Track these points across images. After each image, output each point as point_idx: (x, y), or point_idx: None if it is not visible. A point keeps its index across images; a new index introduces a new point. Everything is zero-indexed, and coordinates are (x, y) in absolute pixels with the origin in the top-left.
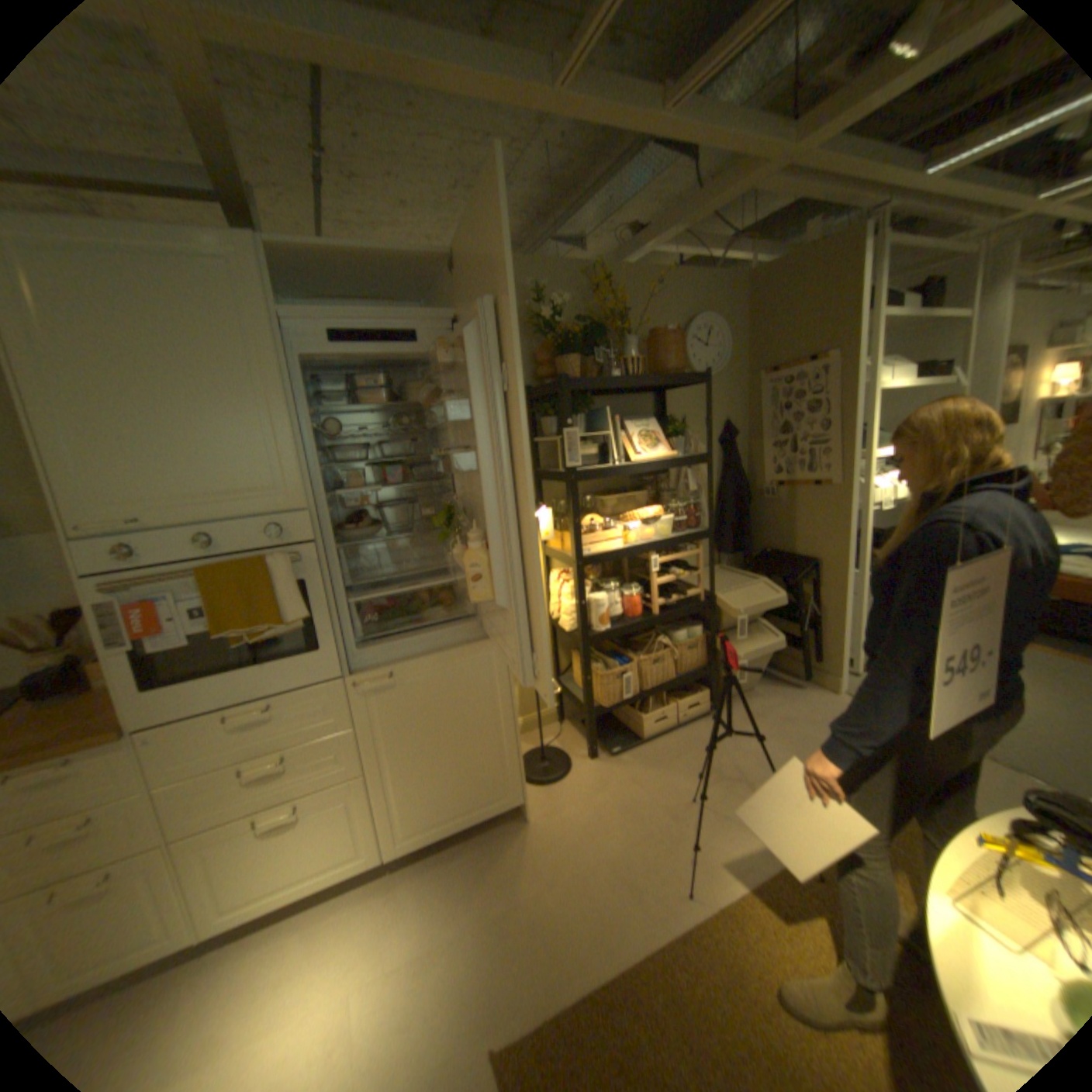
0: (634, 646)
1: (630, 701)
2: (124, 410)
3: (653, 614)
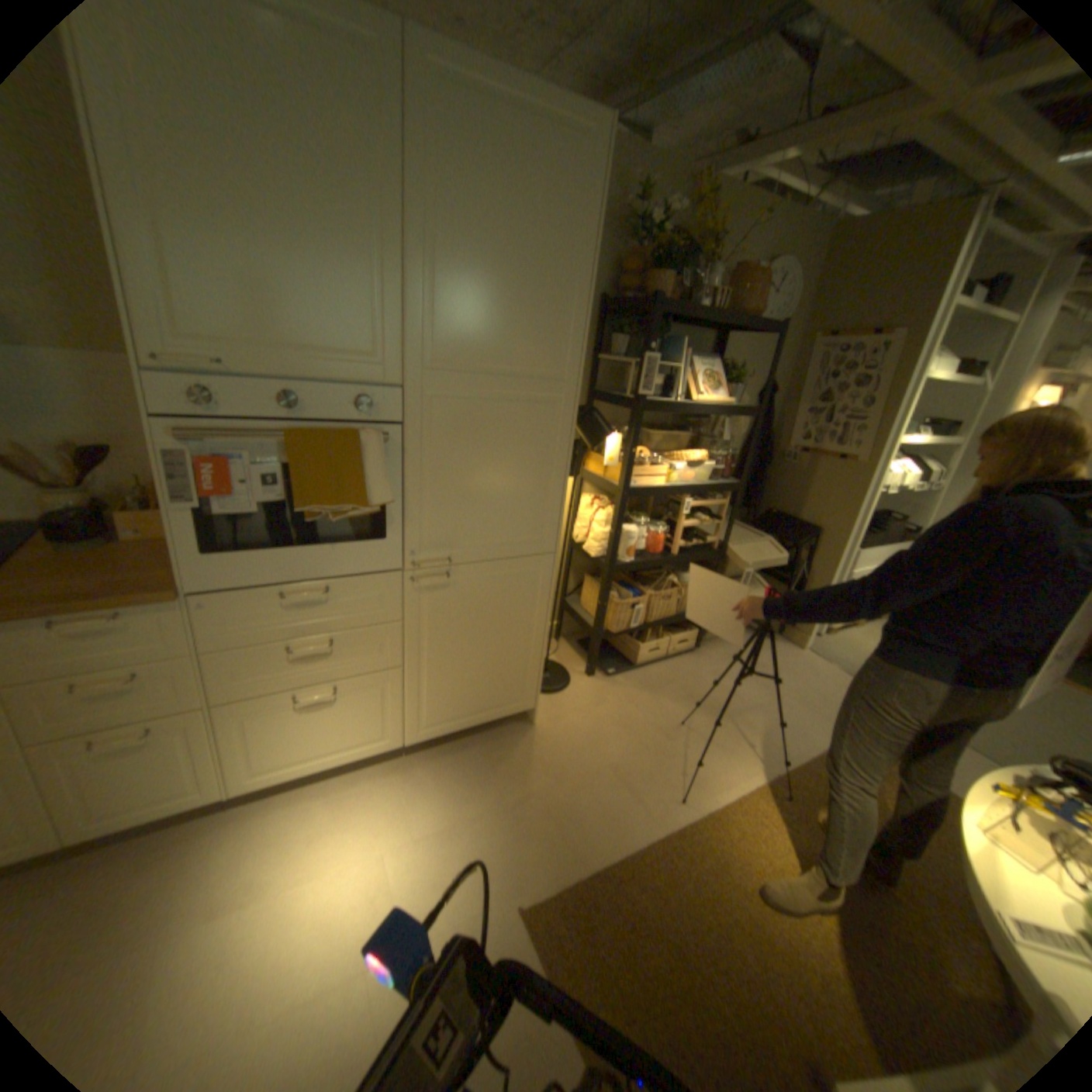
0: (642, 580)
1: (634, 630)
2: (225, 220)
3: (672, 554)
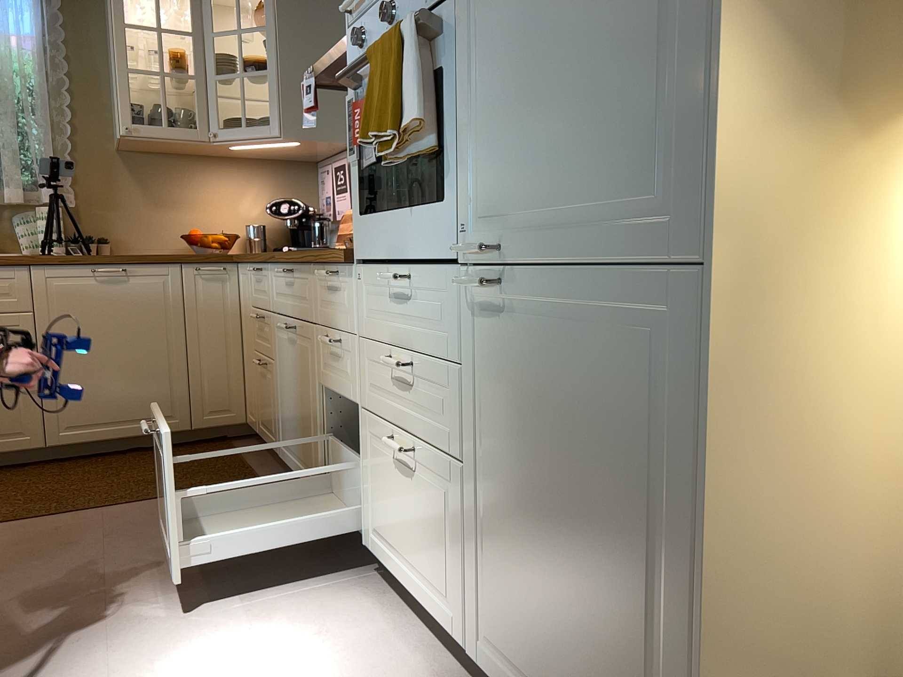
0: None
1: None
2: None
3: None
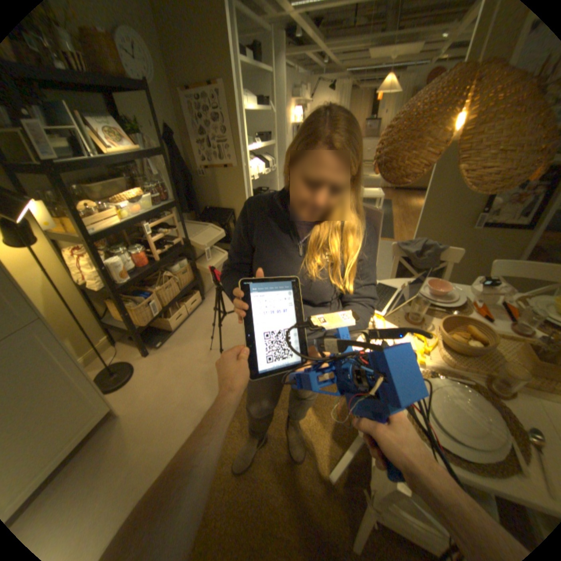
0: (148, 283)
1: (158, 315)
2: None
3: (156, 261)
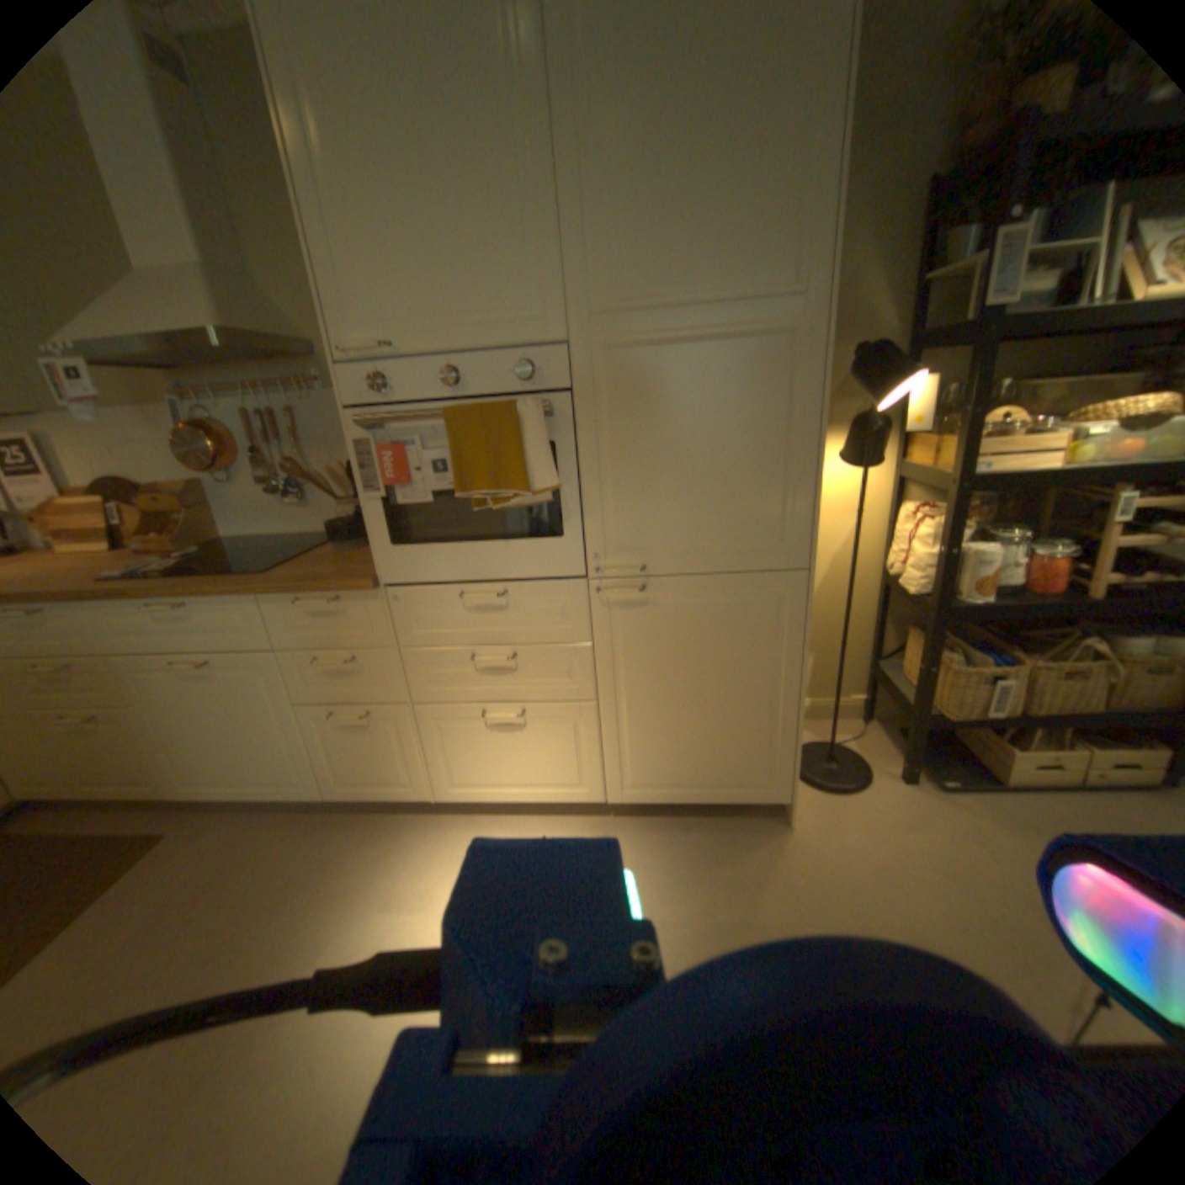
0: (1032, 644)
1: (1003, 725)
2: (380, 193)
3: (1095, 598)
